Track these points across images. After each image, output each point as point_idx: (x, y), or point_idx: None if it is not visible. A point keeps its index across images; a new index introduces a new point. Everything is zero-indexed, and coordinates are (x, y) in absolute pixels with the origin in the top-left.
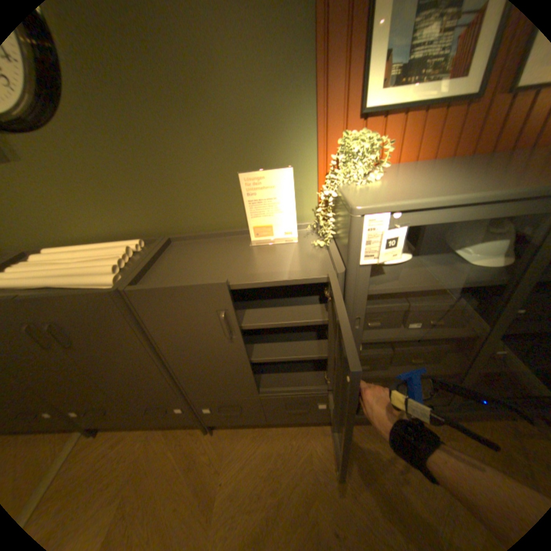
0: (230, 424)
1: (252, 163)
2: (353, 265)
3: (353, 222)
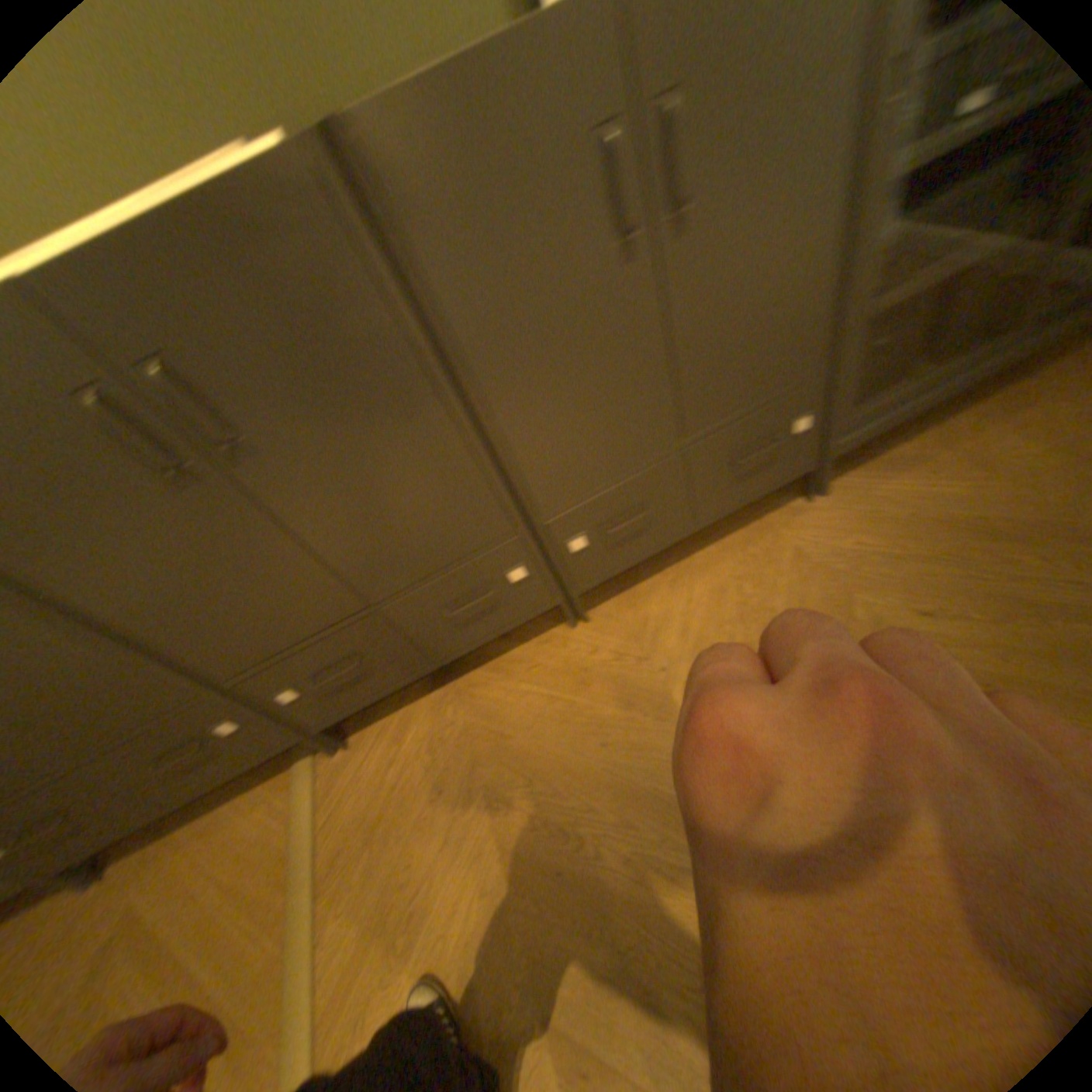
0: (631, 563)
1: None
2: None
3: None
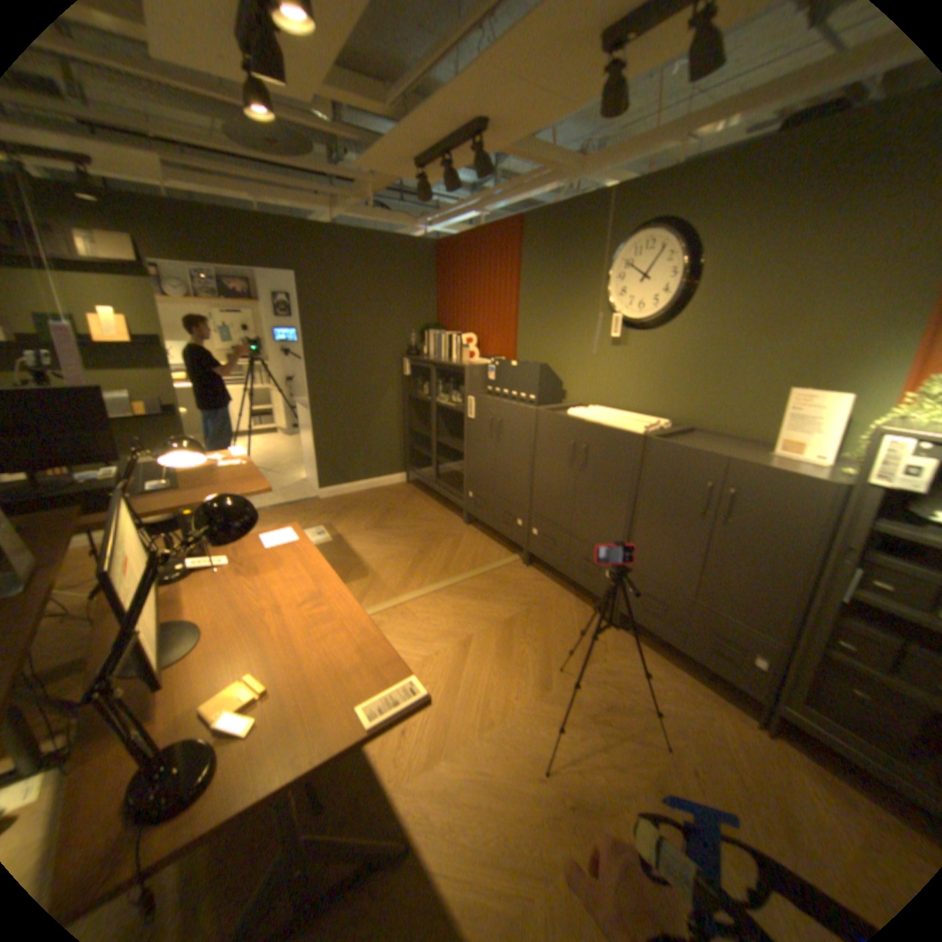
0: (646, 626)
1: (818, 386)
2: (862, 481)
3: (874, 439)
